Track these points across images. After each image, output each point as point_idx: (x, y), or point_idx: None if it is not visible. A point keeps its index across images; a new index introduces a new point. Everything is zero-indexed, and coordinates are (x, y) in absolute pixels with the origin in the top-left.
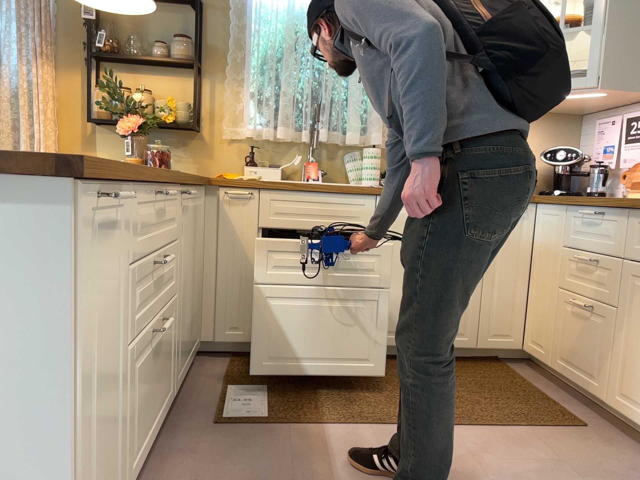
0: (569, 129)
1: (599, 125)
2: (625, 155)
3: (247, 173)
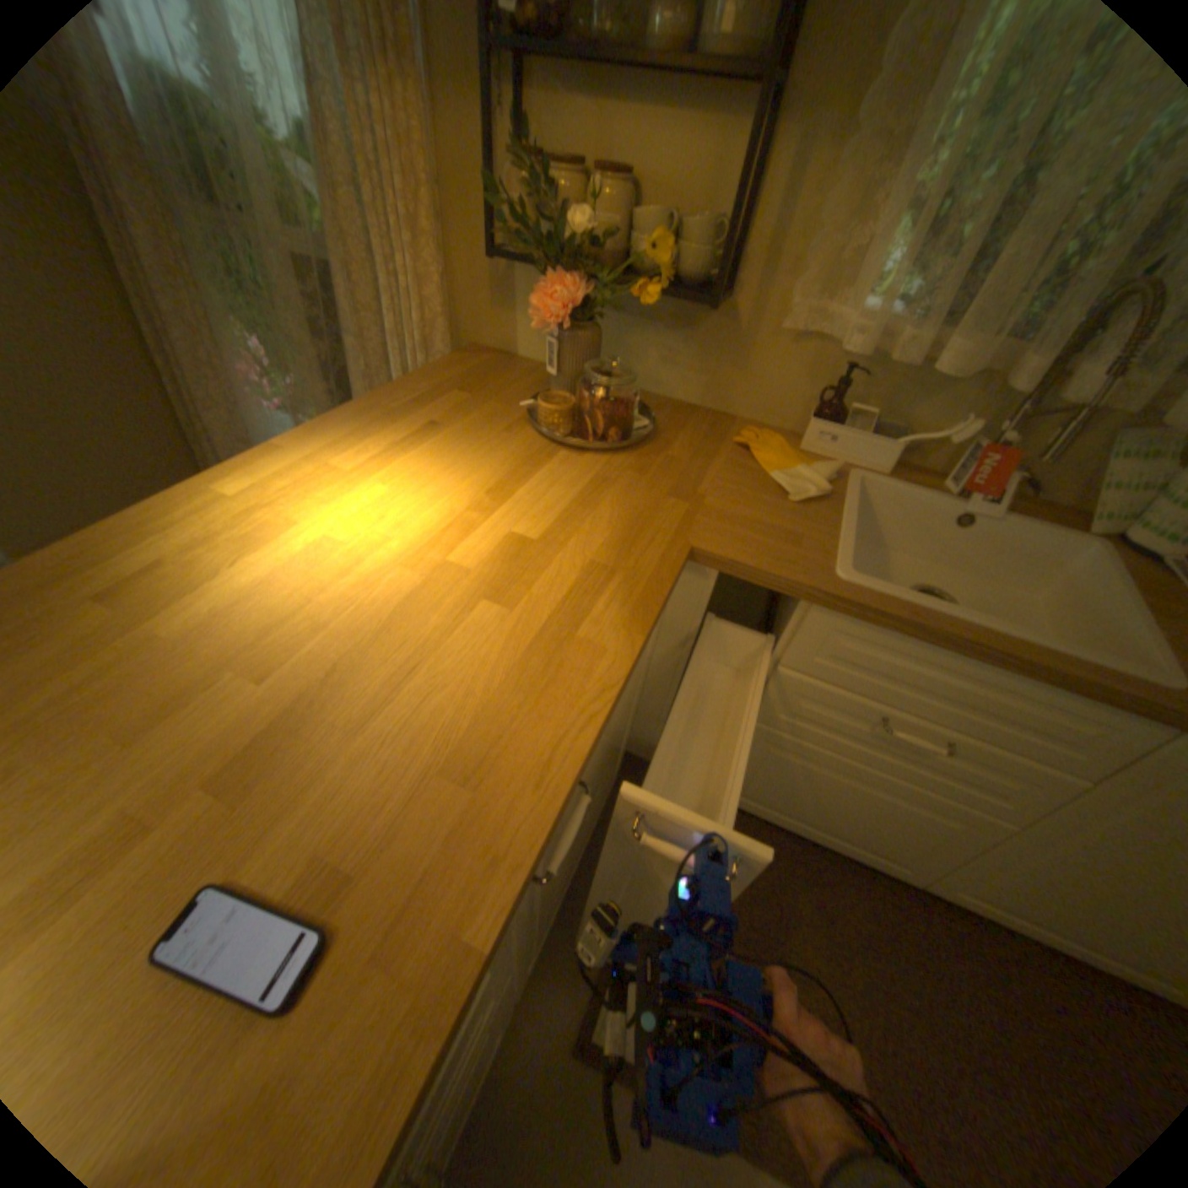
0: None
1: None
2: None
3: (813, 437)
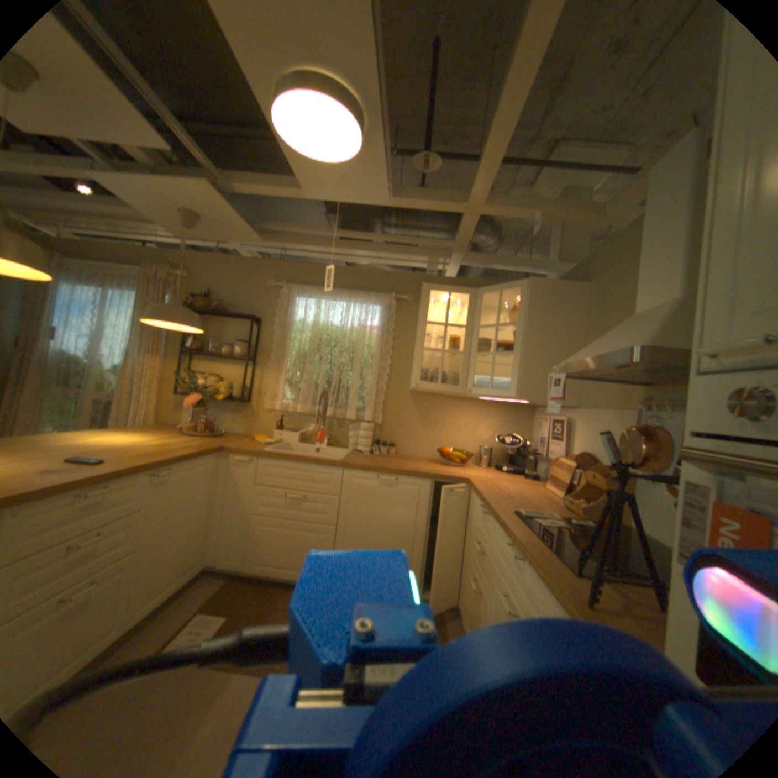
0: (523, 418)
1: (539, 419)
2: (550, 448)
3: (274, 436)
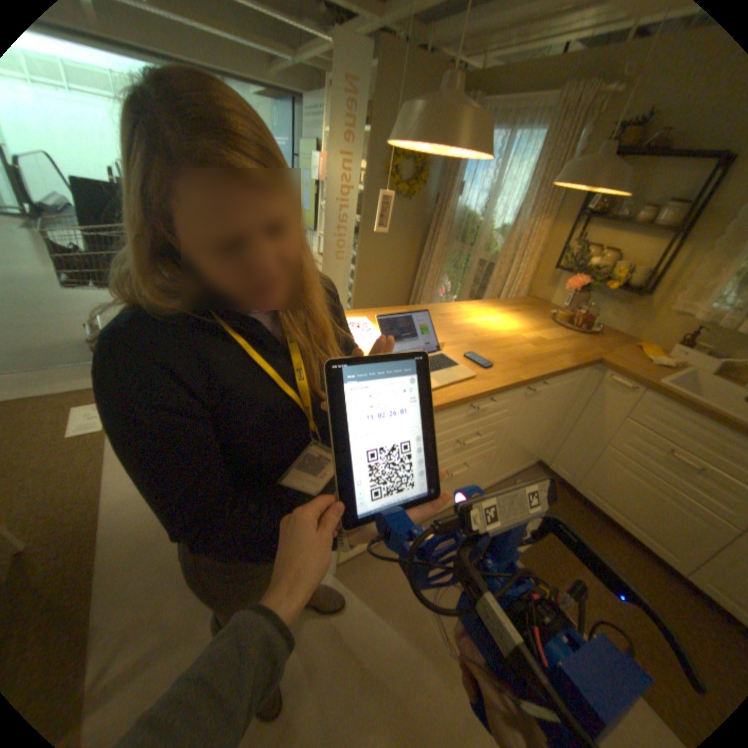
0: None
1: None
2: None
3: (676, 351)
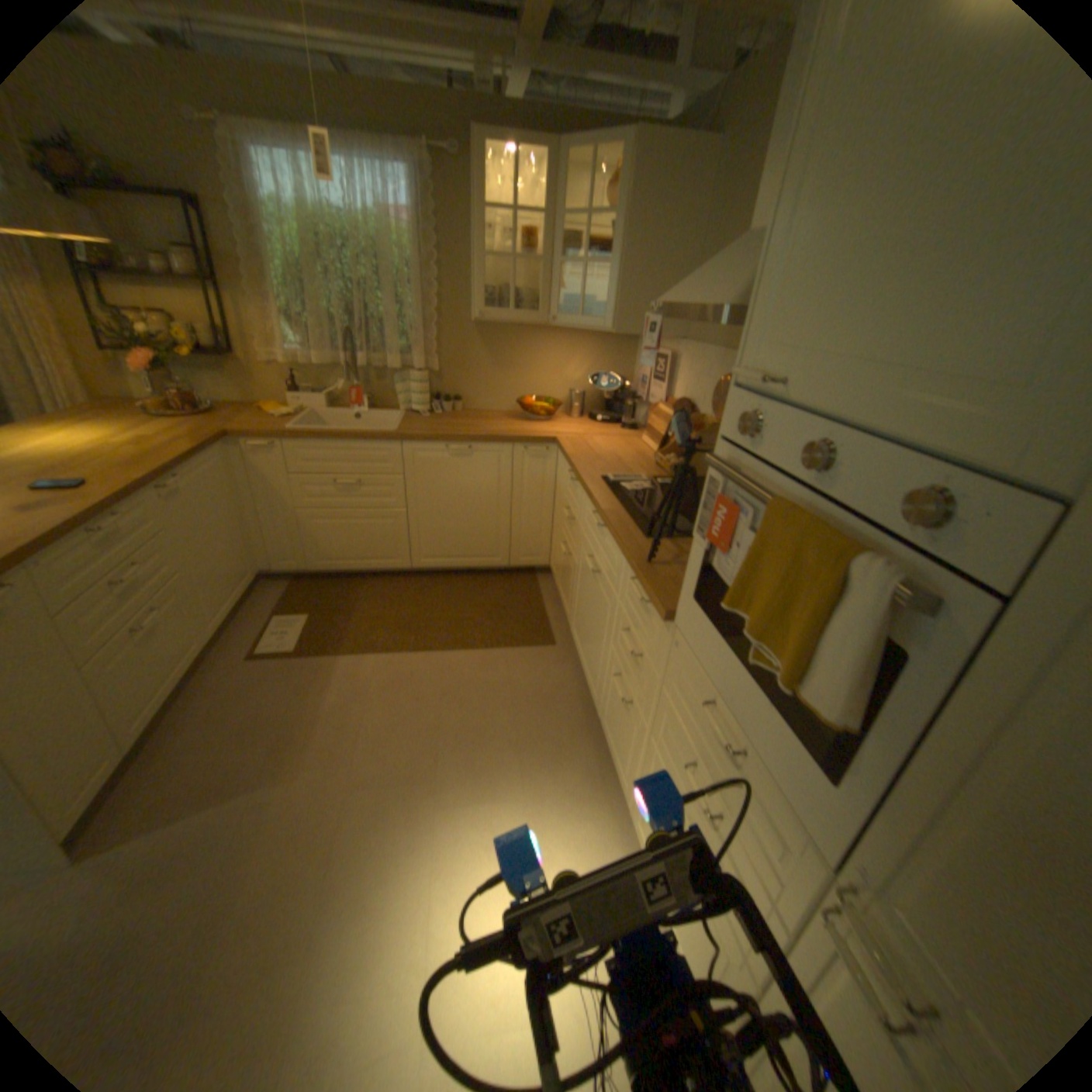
0: (625, 348)
1: (642, 352)
2: (651, 392)
3: (289, 403)
